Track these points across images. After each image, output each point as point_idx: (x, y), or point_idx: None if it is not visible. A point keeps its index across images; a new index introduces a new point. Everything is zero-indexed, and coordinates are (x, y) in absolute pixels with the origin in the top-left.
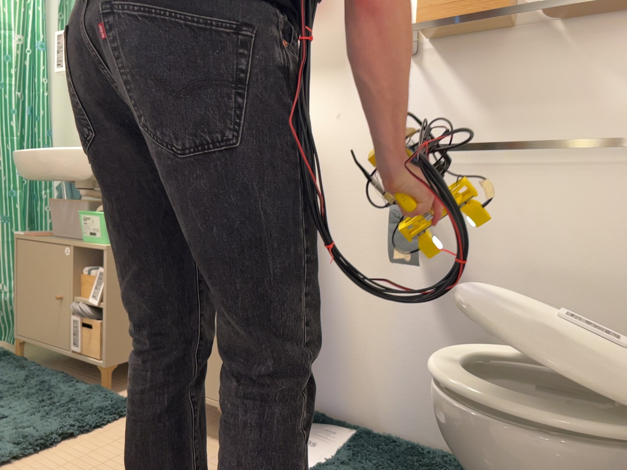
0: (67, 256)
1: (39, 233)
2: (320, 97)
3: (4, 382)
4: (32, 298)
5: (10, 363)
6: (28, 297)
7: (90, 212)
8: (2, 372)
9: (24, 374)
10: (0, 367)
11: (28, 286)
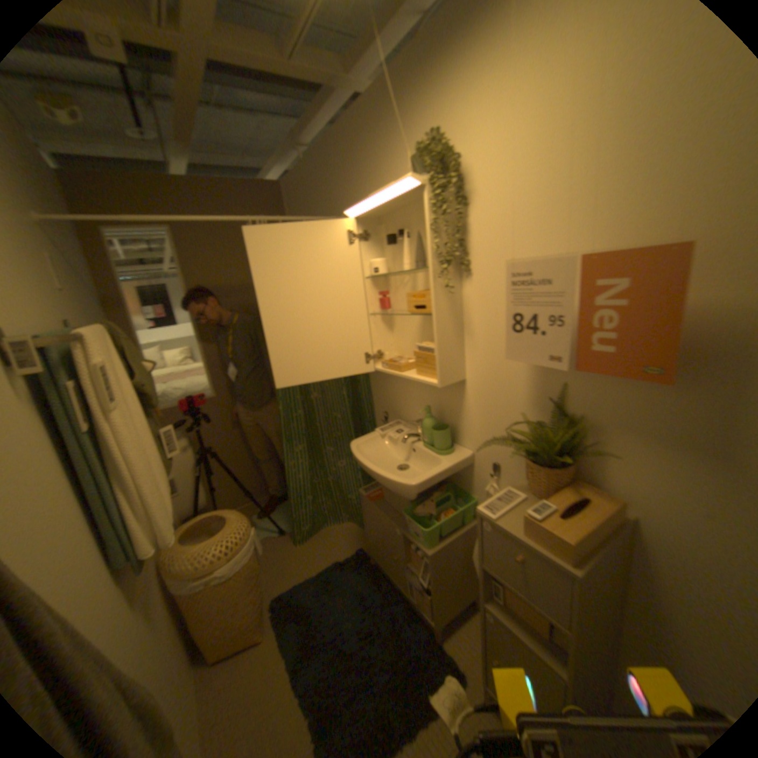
0: (394, 533)
1: (371, 494)
2: (678, 481)
3: (366, 620)
4: (373, 539)
5: (365, 579)
6: (370, 535)
7: (409, 518)
8: (362, 596)
9: (376, 604)
10: (360, 585)
11: (369, 528)
